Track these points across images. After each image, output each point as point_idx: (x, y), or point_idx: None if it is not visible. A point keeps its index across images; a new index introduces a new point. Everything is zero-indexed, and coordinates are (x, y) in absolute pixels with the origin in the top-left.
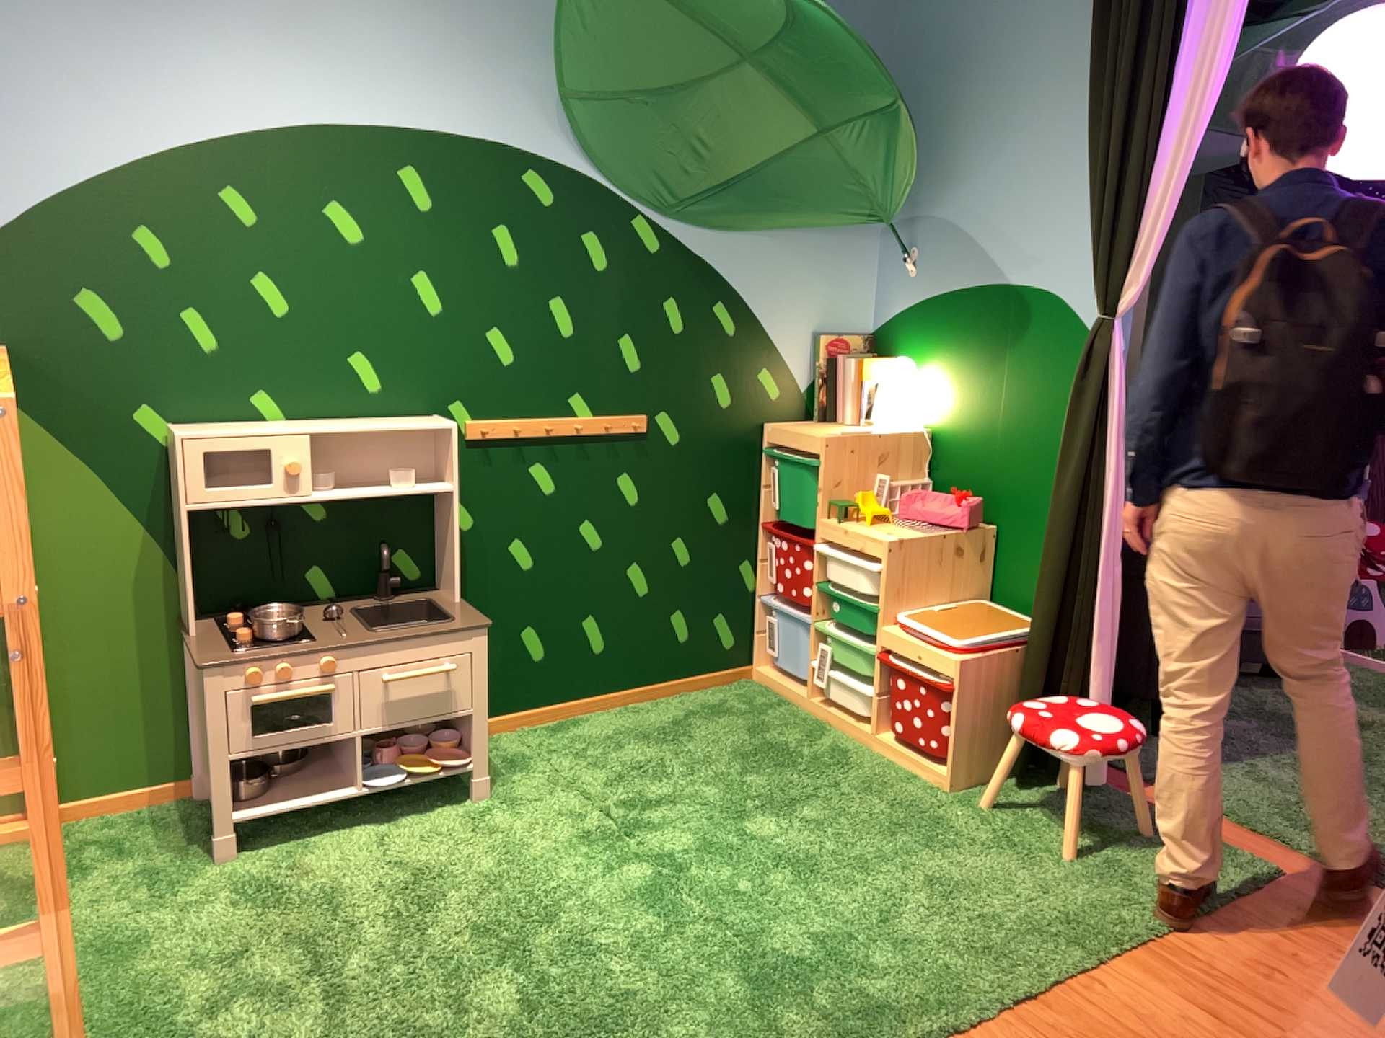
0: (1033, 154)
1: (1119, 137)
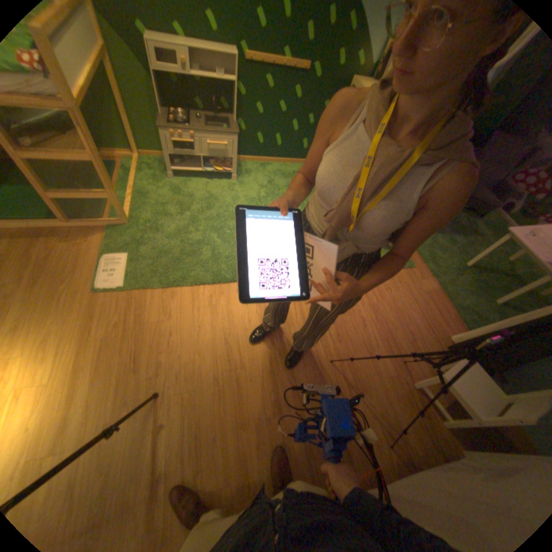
0: None
1: None
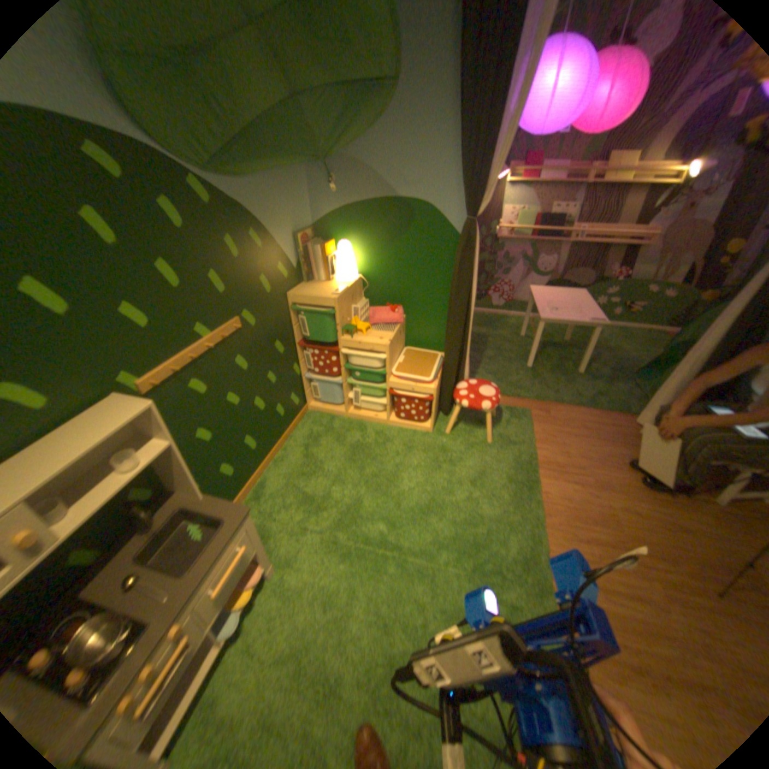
0: (414, 111)
1: (489, 106)
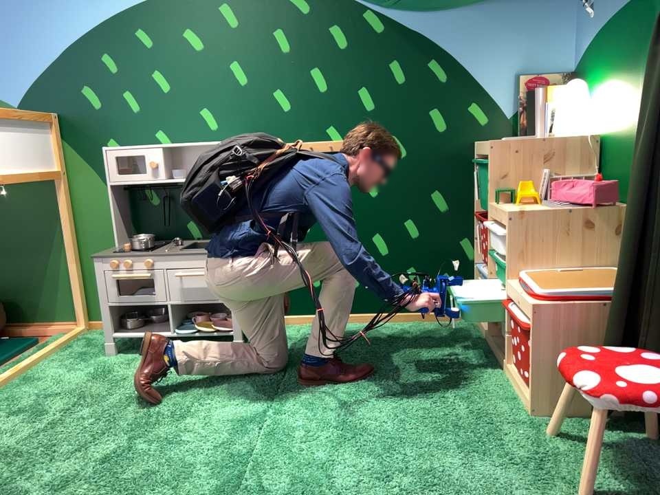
0: None
1: None
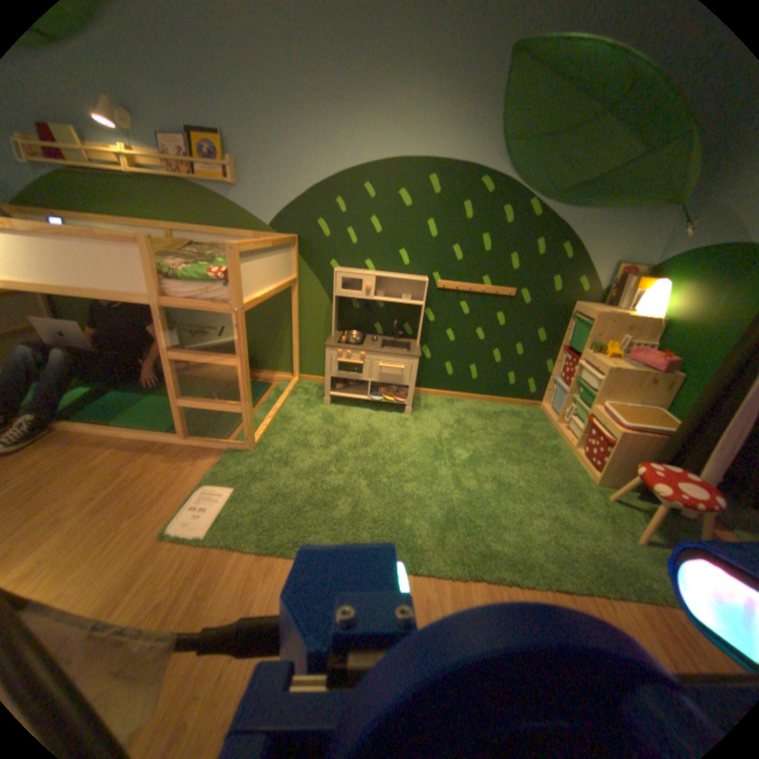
0: None
1: None
